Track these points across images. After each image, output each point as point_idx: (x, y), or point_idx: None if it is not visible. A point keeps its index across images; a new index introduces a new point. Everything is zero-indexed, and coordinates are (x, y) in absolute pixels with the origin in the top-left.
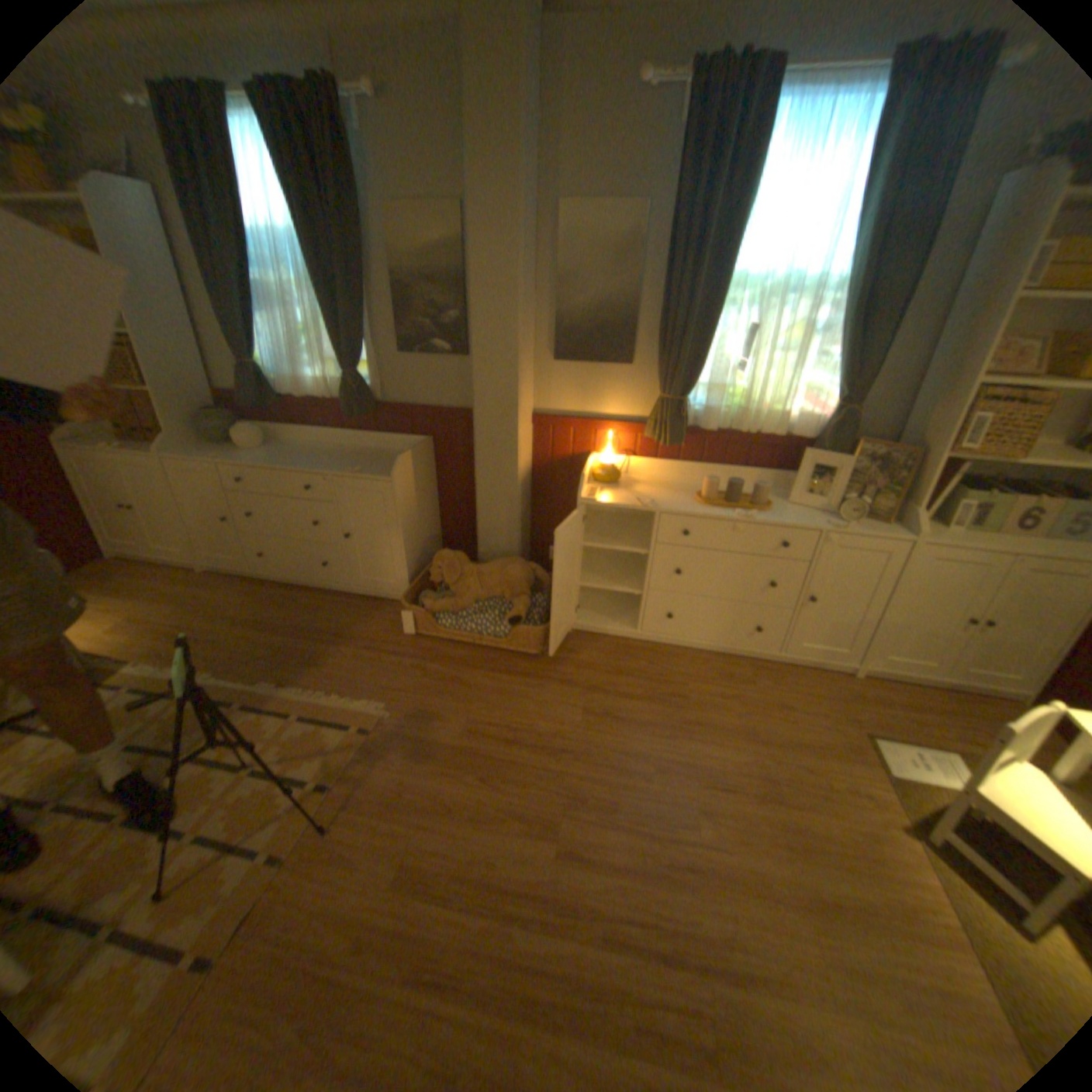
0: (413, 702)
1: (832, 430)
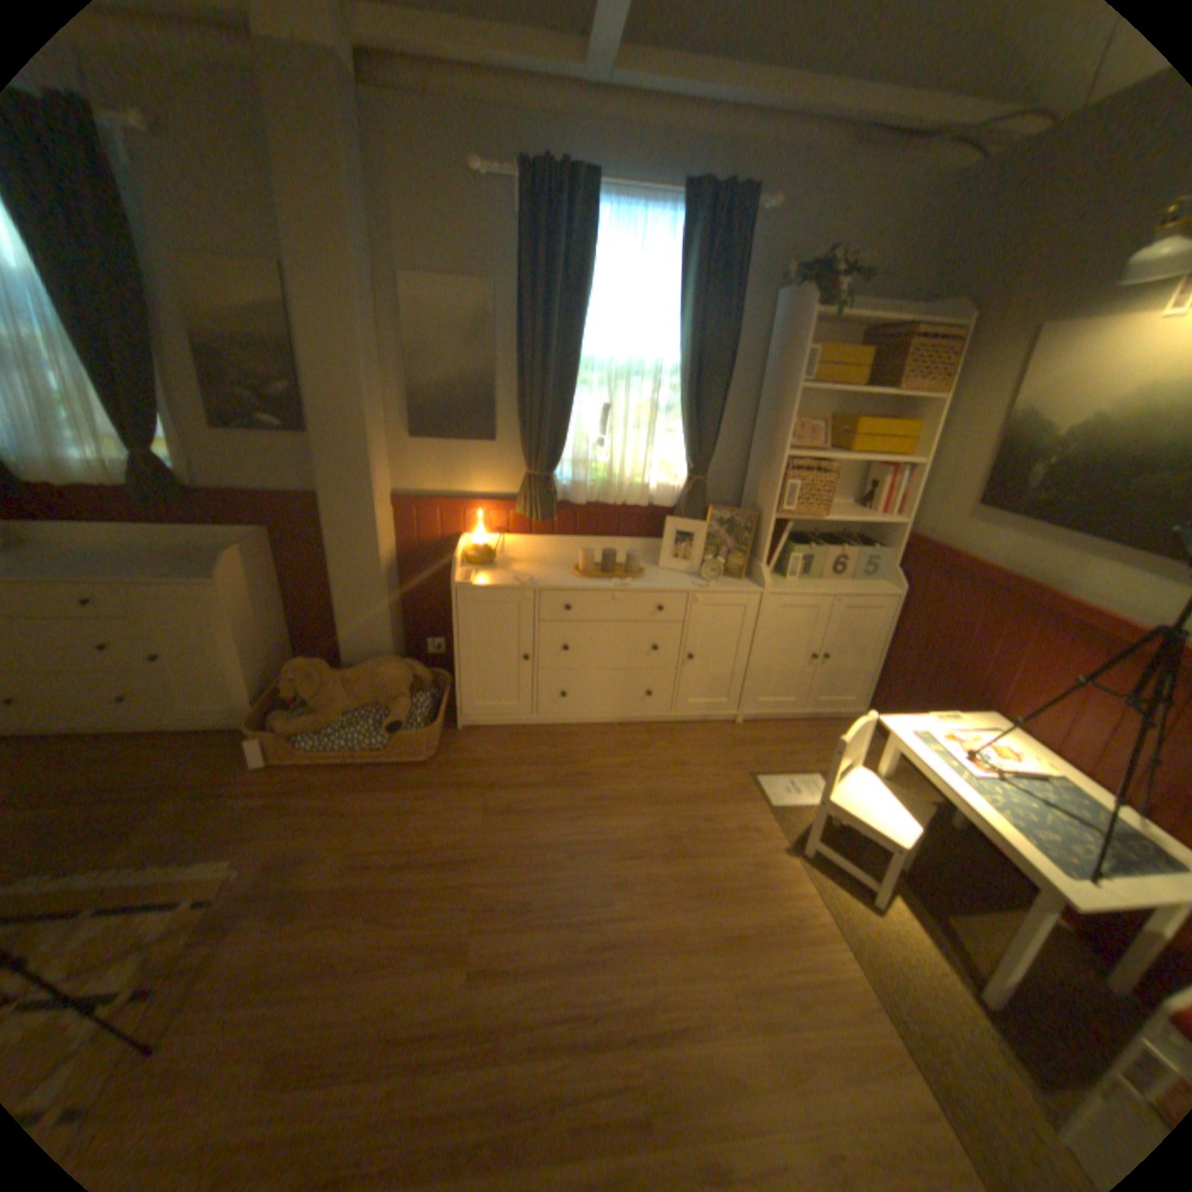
0: (270, 850)
1: (685, 499)
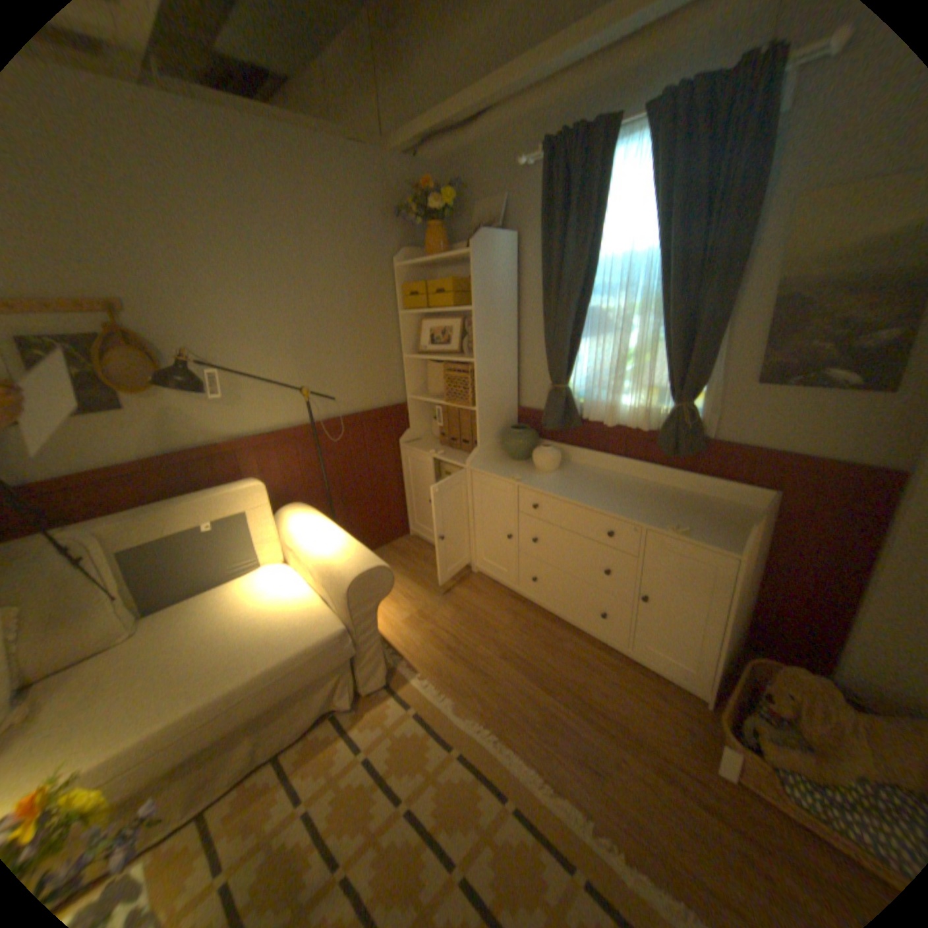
0: None
1: None
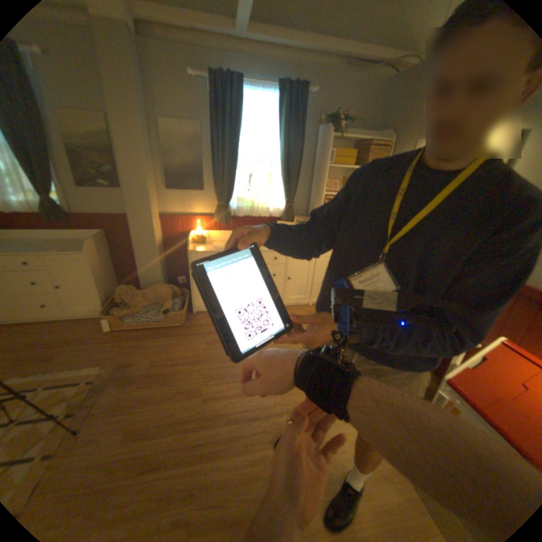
0: (116, 362)
1: (284, 213)
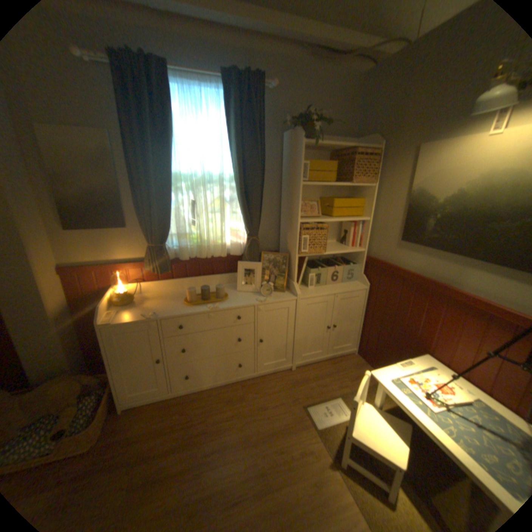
0: None
1: (247, 250)
